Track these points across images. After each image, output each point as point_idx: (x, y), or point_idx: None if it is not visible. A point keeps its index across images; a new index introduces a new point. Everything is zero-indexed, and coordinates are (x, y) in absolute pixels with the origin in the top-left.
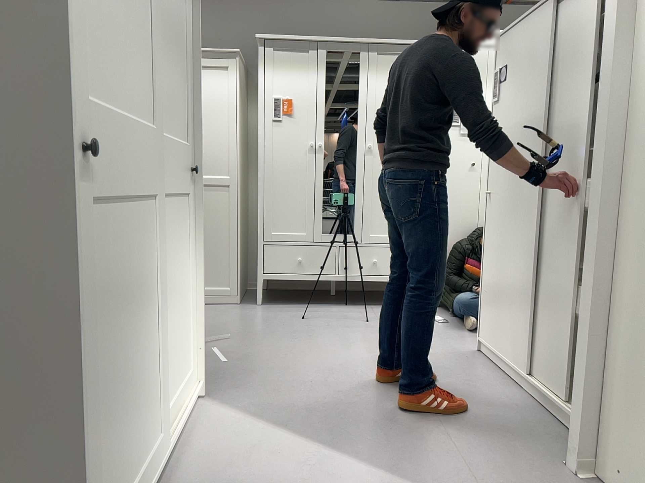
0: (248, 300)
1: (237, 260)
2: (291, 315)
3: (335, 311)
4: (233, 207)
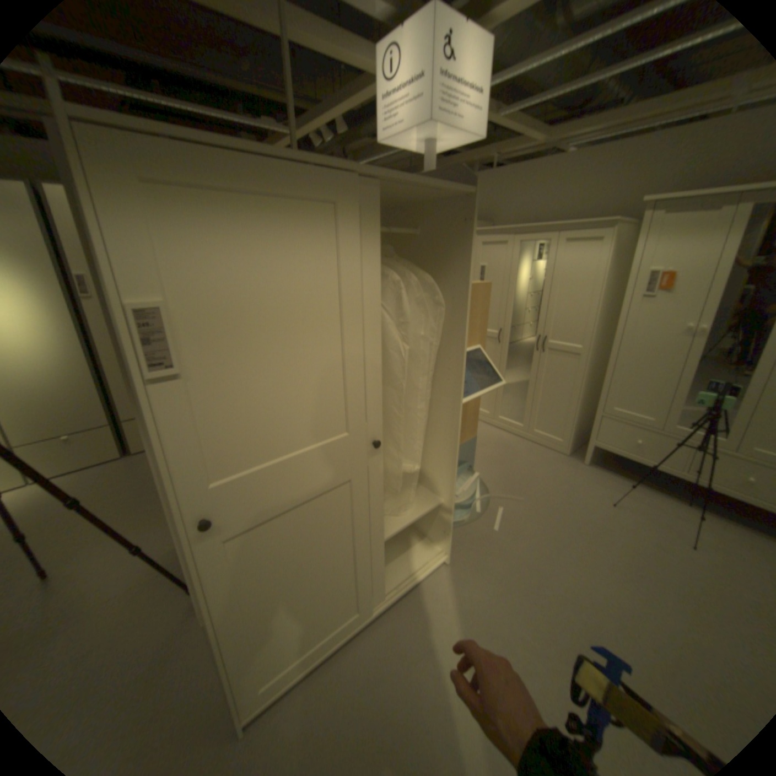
0: (580, 455)
1: (574, 421)
2: (606, 495)
3: (665, 511)
4: (579, 376)
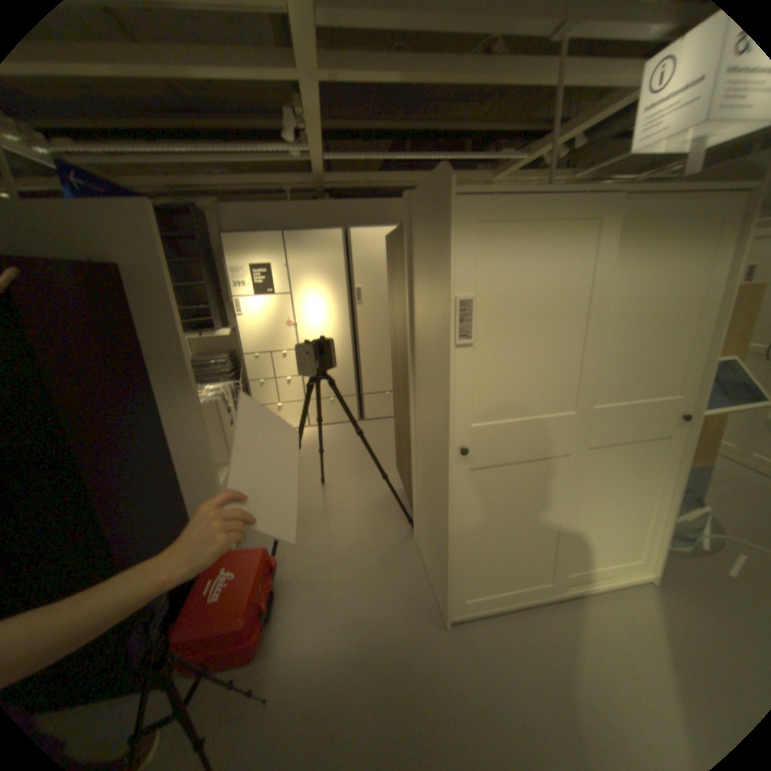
0: None
1: None
2: None
3: None
4: None
